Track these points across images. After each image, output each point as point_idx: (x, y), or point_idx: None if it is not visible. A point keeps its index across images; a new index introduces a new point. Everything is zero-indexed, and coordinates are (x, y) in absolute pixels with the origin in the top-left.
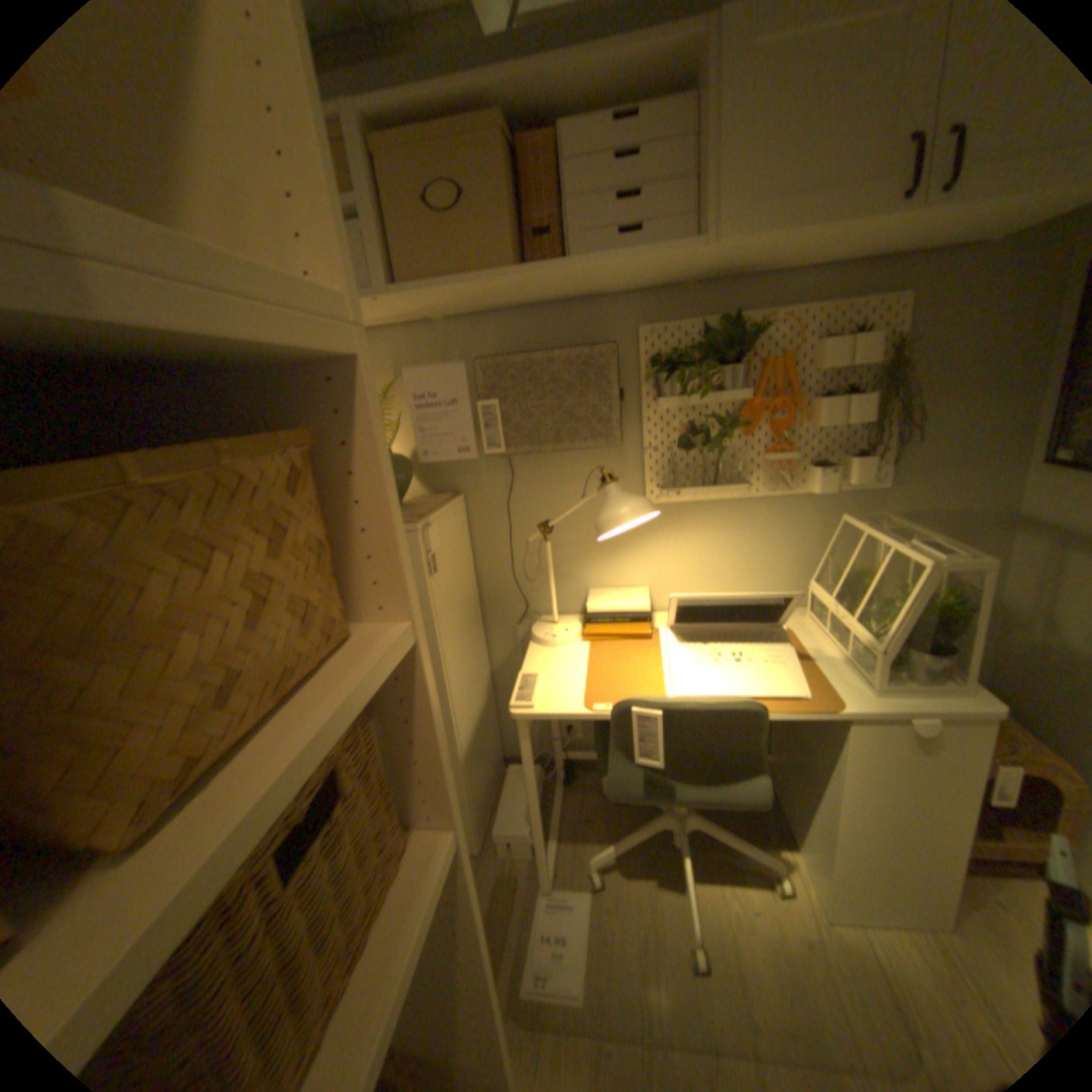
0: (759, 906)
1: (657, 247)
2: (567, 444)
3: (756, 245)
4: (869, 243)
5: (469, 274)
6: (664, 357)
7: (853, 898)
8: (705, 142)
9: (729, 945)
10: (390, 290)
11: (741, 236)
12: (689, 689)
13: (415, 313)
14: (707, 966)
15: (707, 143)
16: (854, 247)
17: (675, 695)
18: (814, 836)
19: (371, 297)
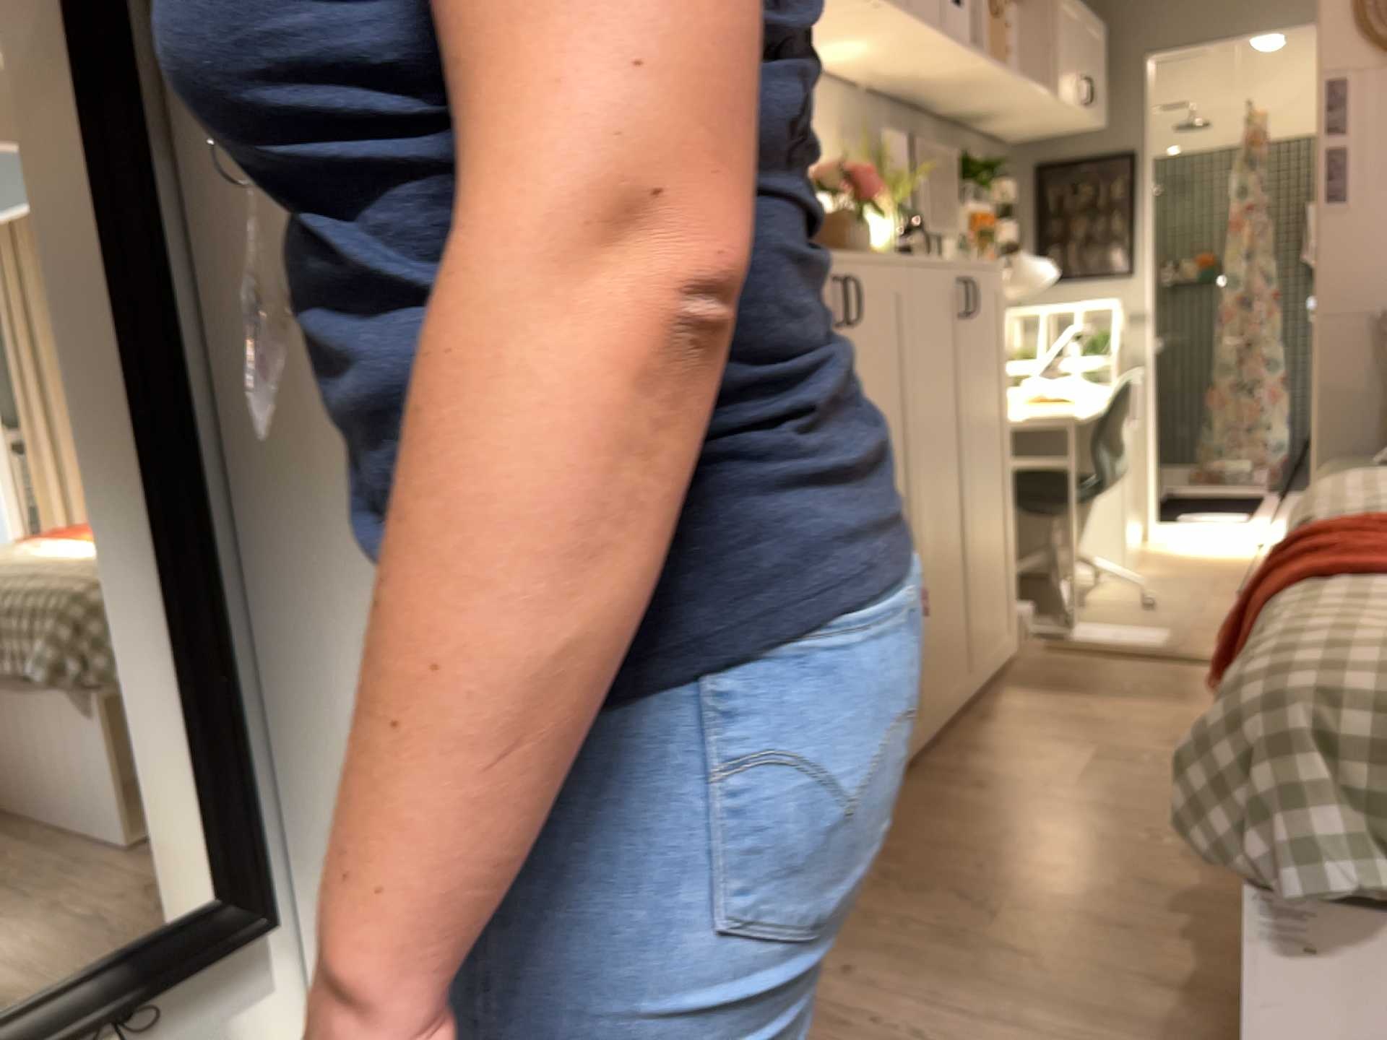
0: (1110, 589)
1: (1042, 93)
2: (946, 231)
3: (1031, 109)
4: (1008, 127)
5: (1010, 71)
6: (955, 174)
7: (1132, 548)
8: (1043, 43)
9: (1136, 598)
10: (986, 61)
11: (1054, 102)
12: (1092, 397)
13: (878, 79)
14: (1157, 593)
15: (1053, 46)
16: (1001, 127)
17: (1095, 401)
18: (1090, 537)
19: (970, 60)
